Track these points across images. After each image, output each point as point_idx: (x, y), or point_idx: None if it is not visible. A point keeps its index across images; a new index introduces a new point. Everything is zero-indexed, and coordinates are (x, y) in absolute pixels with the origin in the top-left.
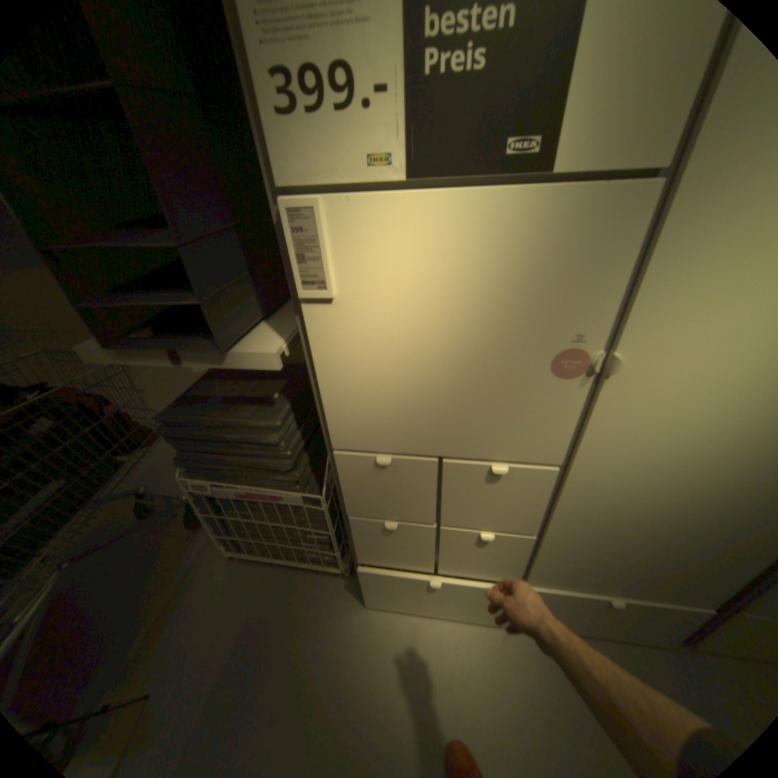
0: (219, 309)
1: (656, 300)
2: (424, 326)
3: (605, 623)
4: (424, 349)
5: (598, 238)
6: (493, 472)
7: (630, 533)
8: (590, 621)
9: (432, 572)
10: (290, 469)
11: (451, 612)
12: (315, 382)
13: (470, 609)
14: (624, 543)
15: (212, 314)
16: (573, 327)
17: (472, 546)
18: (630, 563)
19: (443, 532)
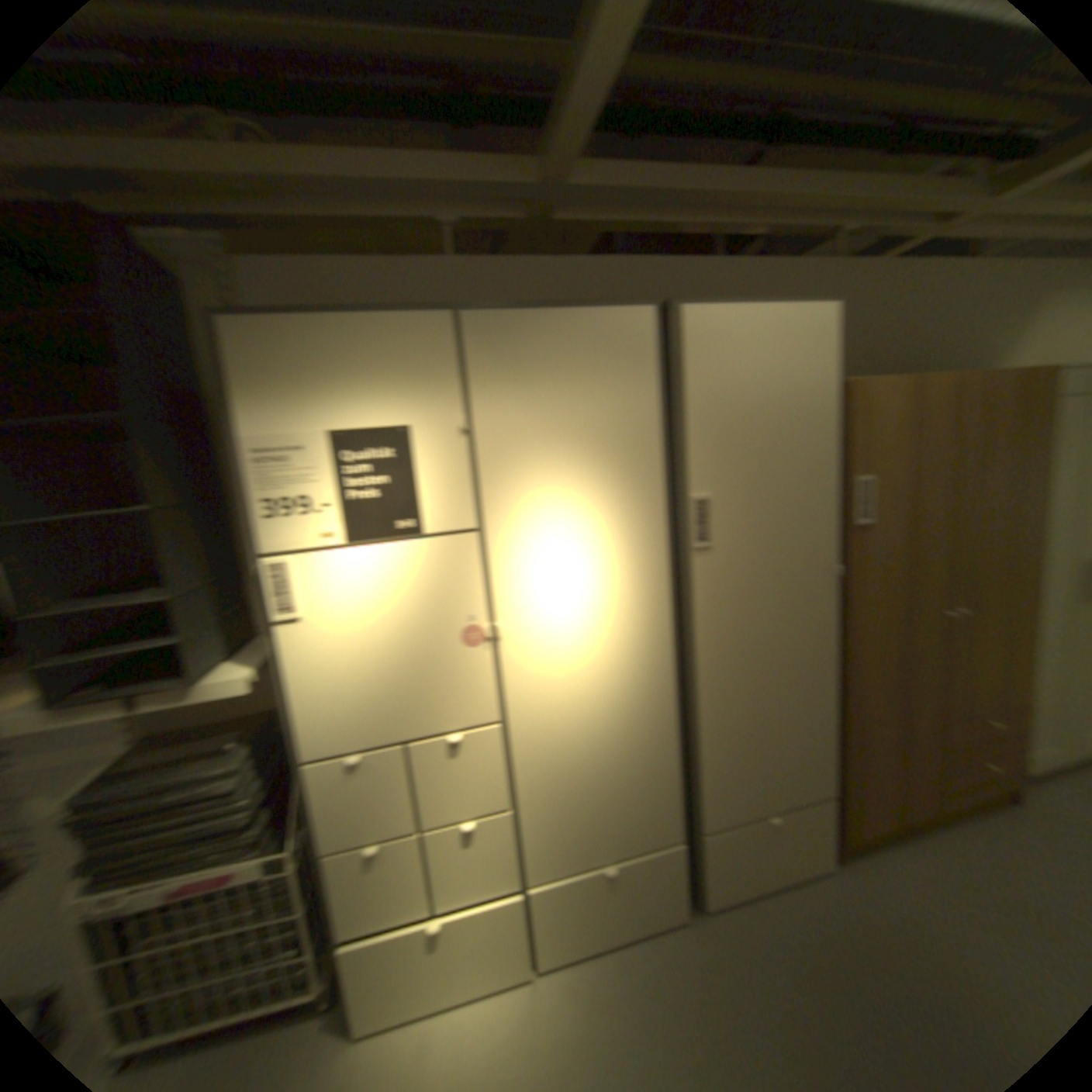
0: (180, 650)
1: (497, 590)
2: (363, 629)
3: (612, 914)
4: (366, 646)
5: (453, 563)
6: (445, 746)
7: (572, 776)
8: (599, 918)
9: (422, 921)
10: (236, 834)
11: (459, 989)
12: (275, 695)
13: (479, 969)
14: (573, 790)
15: (174, 654)
16: (459, 613)
17: (453, 851)
18: (589, 813)
19: (419, 842)
